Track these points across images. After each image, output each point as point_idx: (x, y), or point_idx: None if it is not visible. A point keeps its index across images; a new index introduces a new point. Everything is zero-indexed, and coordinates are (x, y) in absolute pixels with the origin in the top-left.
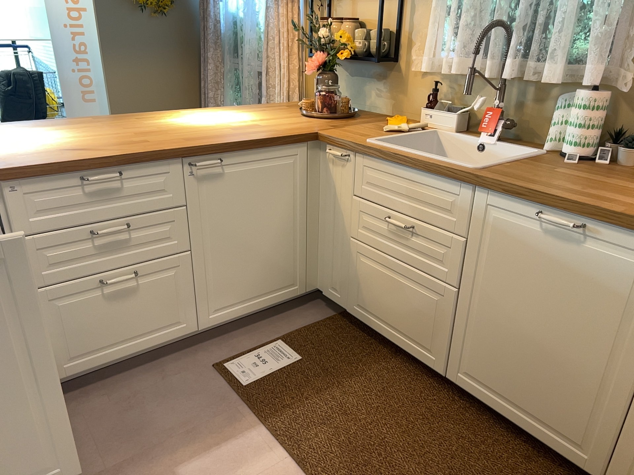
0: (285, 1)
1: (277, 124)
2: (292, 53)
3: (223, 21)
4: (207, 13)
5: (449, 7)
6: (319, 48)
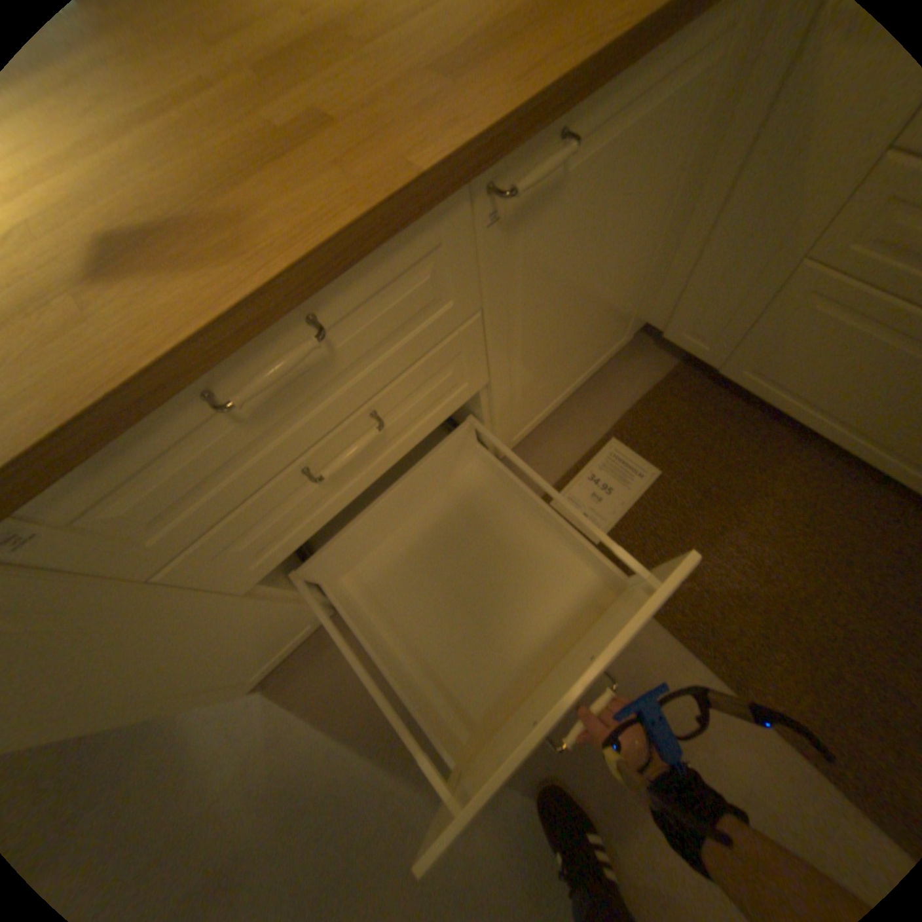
0: None
1: None
2: None
3: None
4: None
5: None
6: None
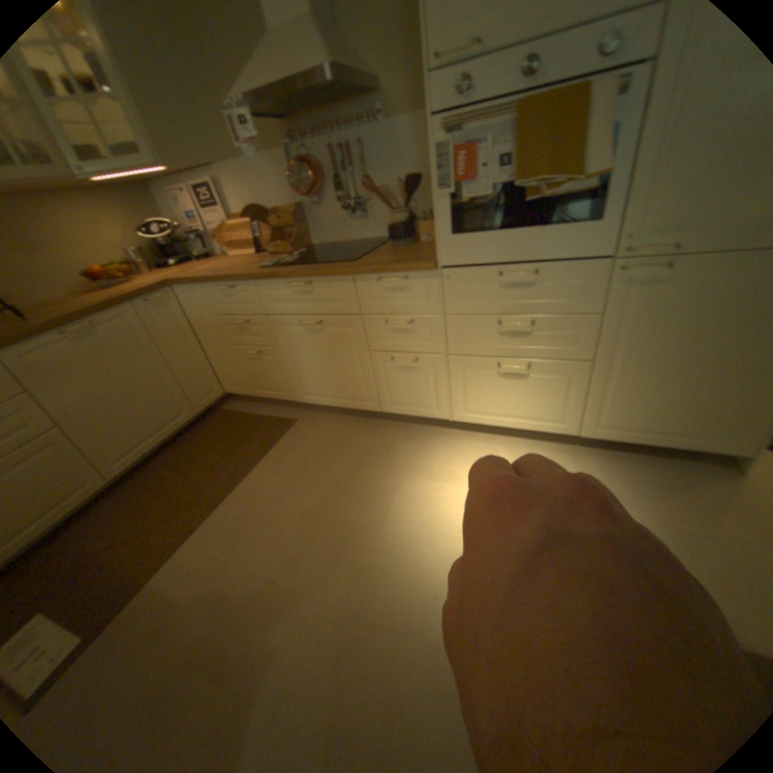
0: None
1: None
2: None
3: None
4: None
5: None
6: None
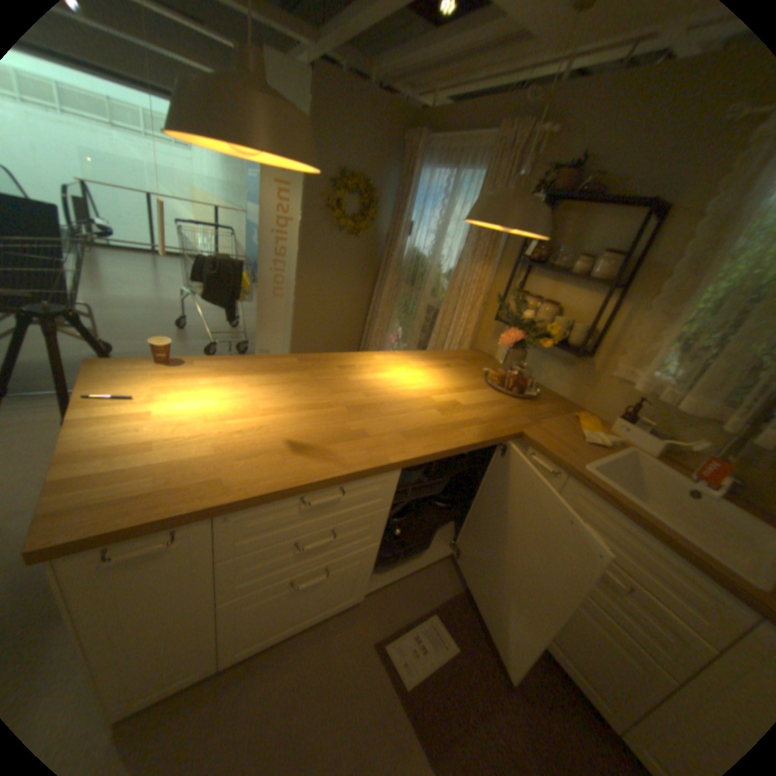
0: (484, 261)
1: (477, 406)
2: (475, 307)
3: (407, 251)
4: (394, 242)
5: (690, 333)
6: (518, 324)
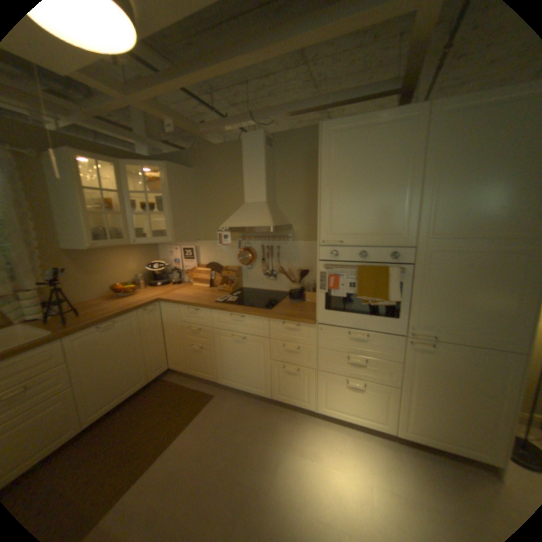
0: None
1: None
2: None
3: None
4: None
5: None
6: None
